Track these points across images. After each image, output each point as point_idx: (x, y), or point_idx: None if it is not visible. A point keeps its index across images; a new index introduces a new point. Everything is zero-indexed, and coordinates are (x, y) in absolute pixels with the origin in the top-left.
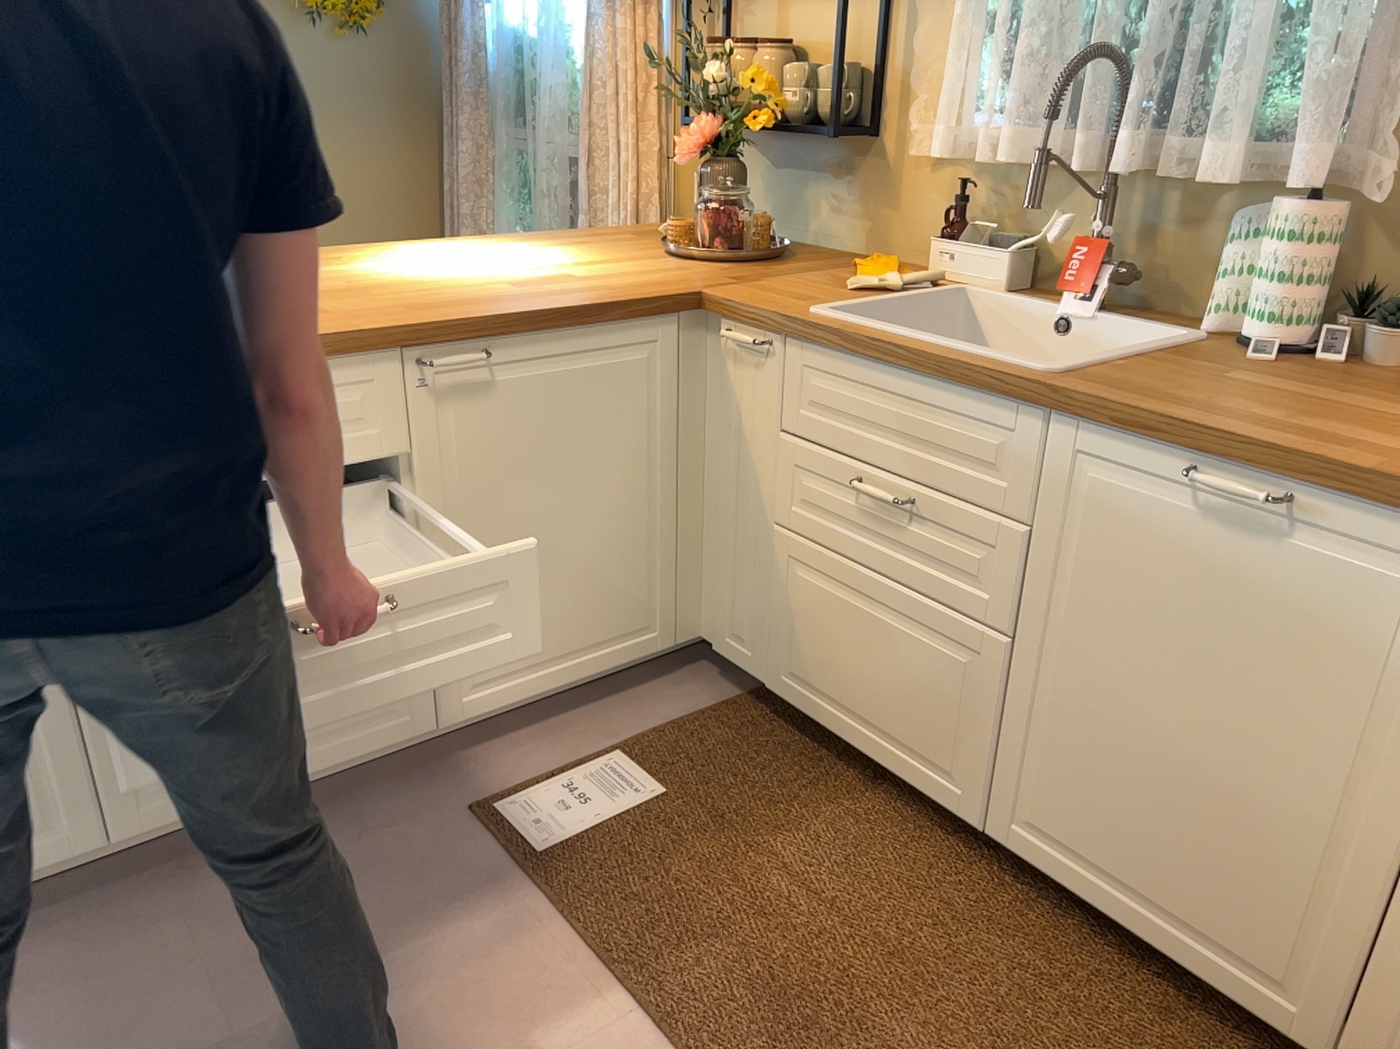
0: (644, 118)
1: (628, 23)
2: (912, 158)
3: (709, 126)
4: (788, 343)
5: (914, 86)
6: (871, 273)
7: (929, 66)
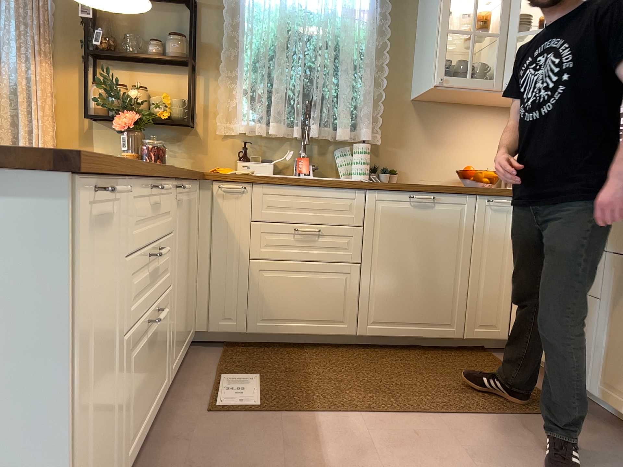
0: (48, 114)
1: (42, 69)
2: (215, 134)
3: (134, 115)
4: (253, 186)
5: (219, 108)
6: (228, 171)
7: (222, 102)
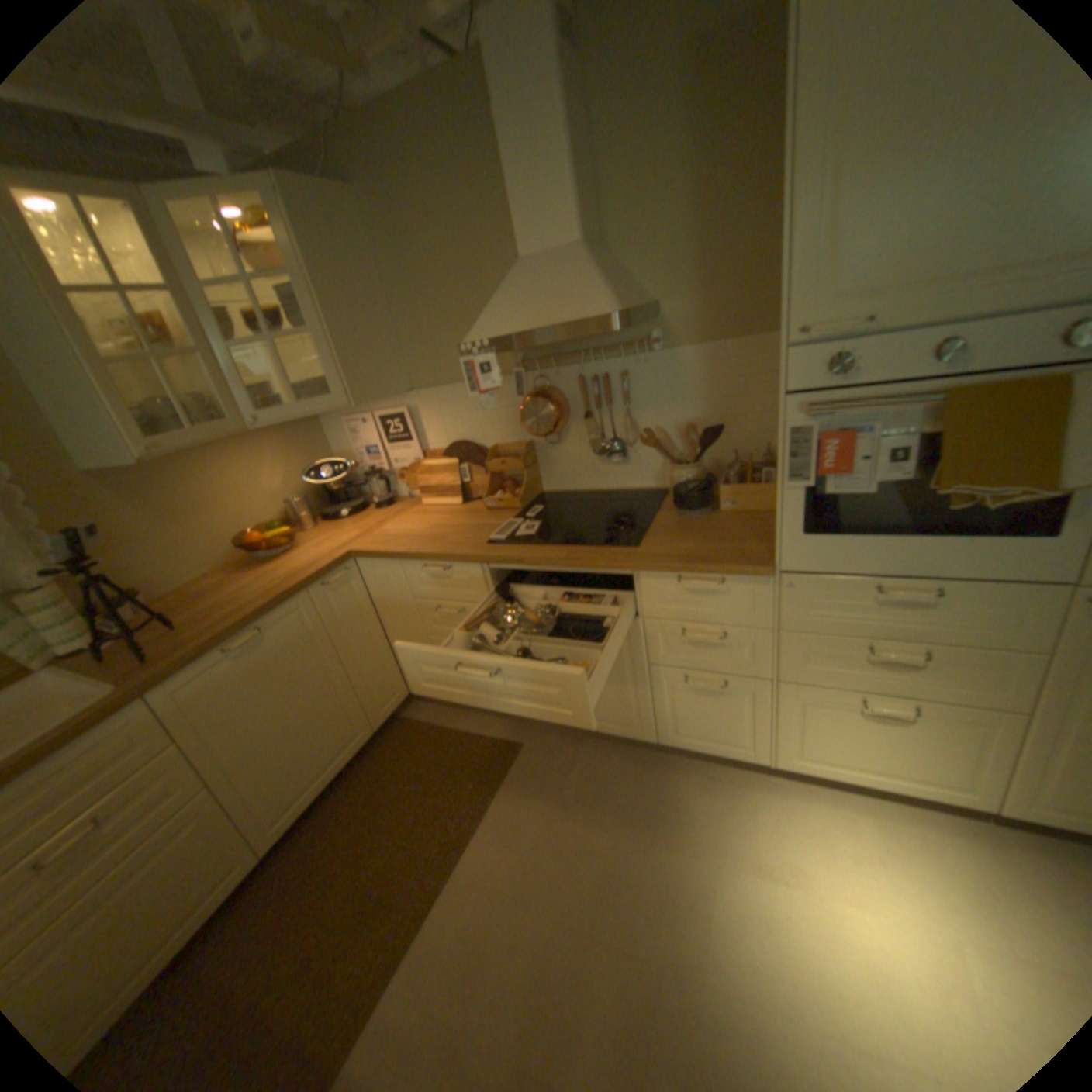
0: None
1: None
2: None
3: None
4: None
5: None
6: None
7: None
